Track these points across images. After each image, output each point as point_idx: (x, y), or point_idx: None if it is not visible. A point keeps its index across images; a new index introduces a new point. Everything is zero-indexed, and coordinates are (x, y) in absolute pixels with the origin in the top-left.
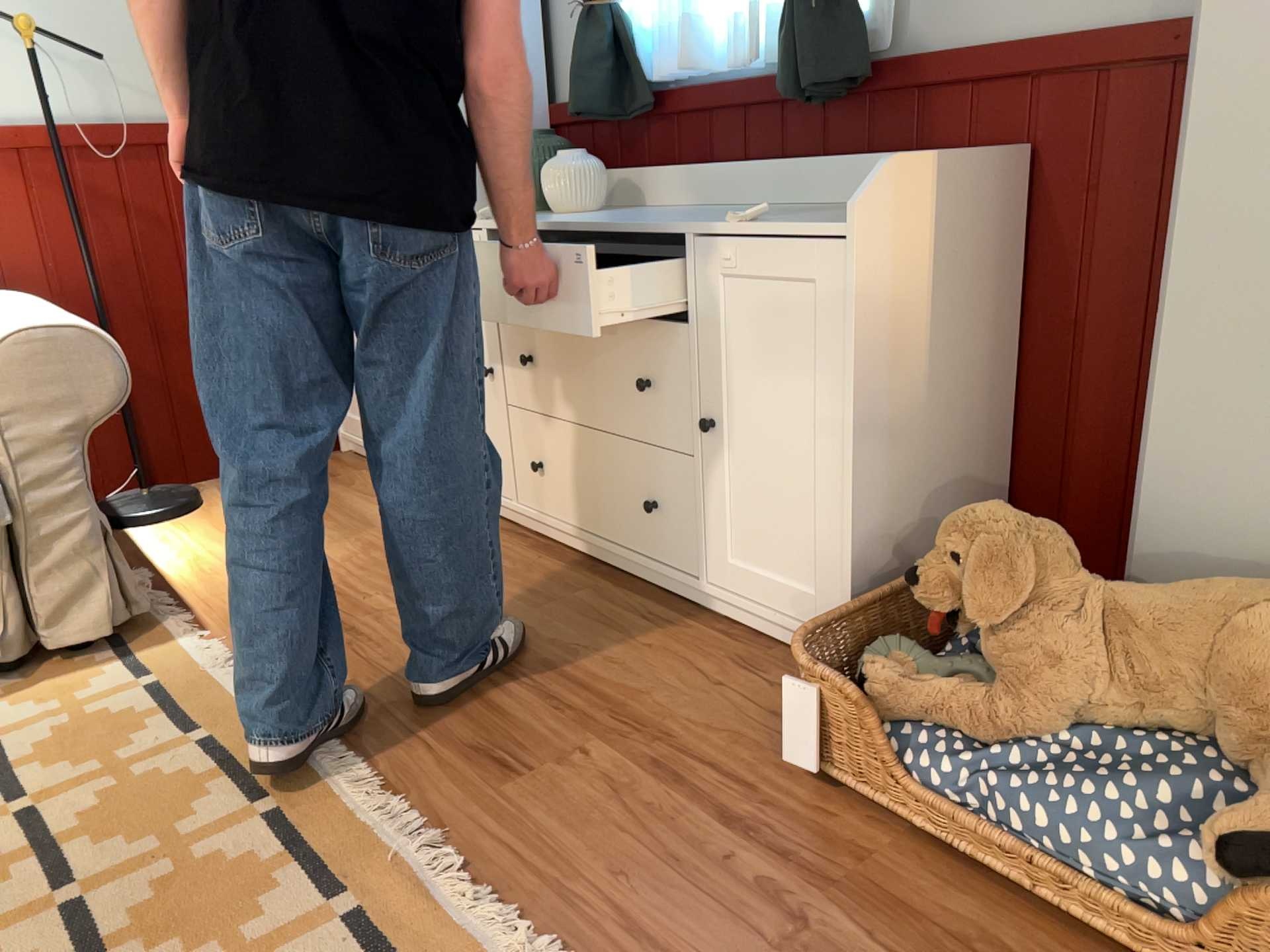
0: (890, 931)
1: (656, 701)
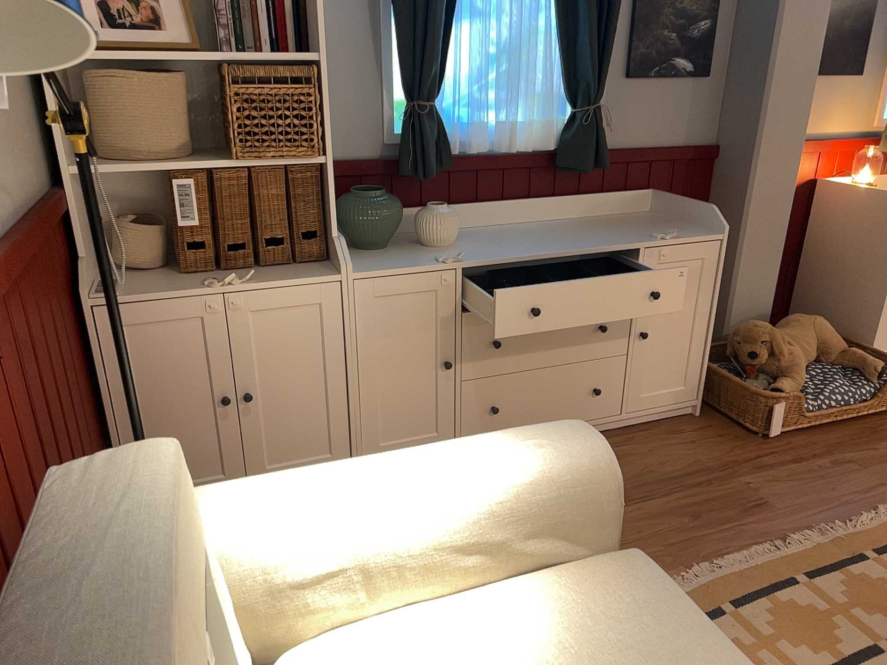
0: (850, 449)
1: (704, 459)
